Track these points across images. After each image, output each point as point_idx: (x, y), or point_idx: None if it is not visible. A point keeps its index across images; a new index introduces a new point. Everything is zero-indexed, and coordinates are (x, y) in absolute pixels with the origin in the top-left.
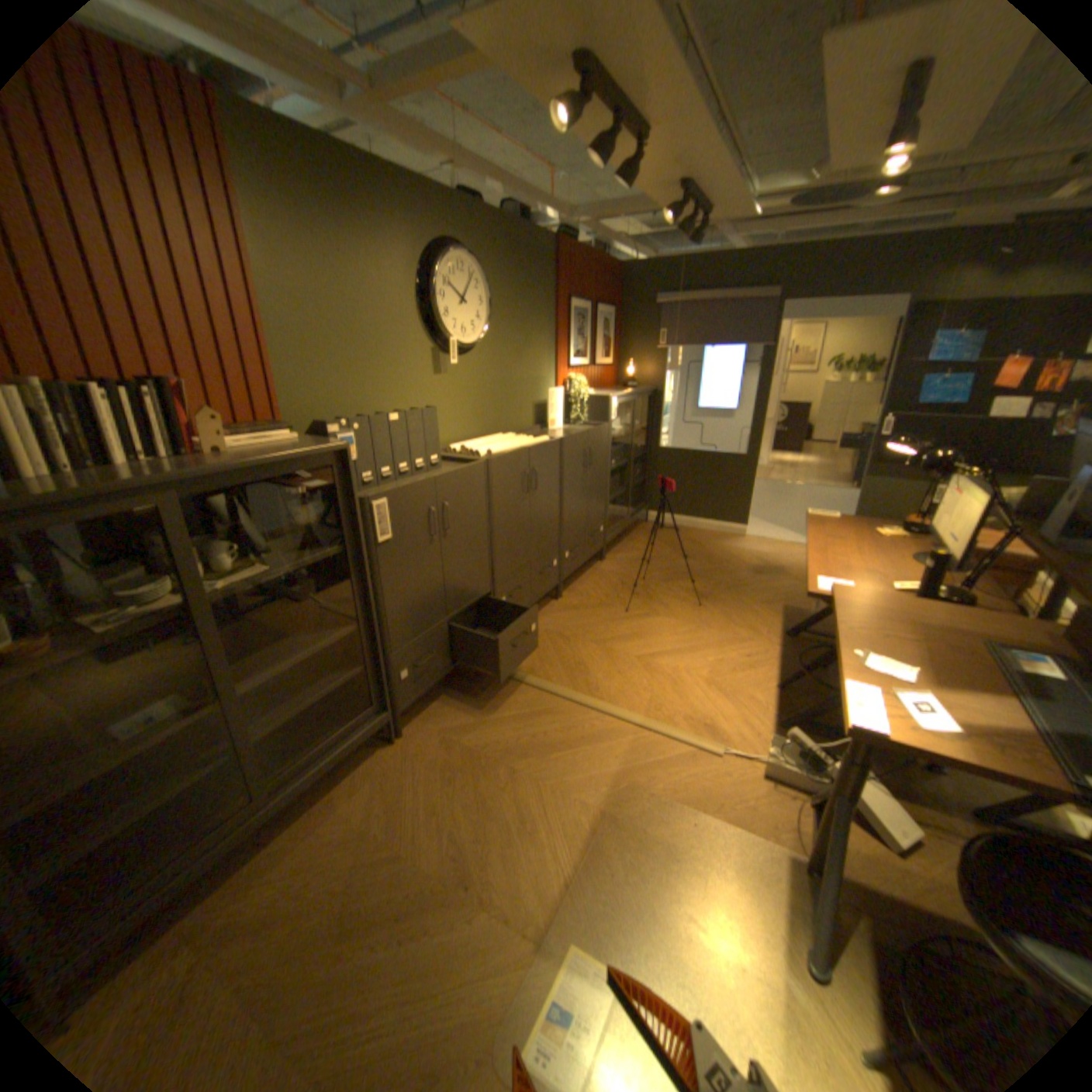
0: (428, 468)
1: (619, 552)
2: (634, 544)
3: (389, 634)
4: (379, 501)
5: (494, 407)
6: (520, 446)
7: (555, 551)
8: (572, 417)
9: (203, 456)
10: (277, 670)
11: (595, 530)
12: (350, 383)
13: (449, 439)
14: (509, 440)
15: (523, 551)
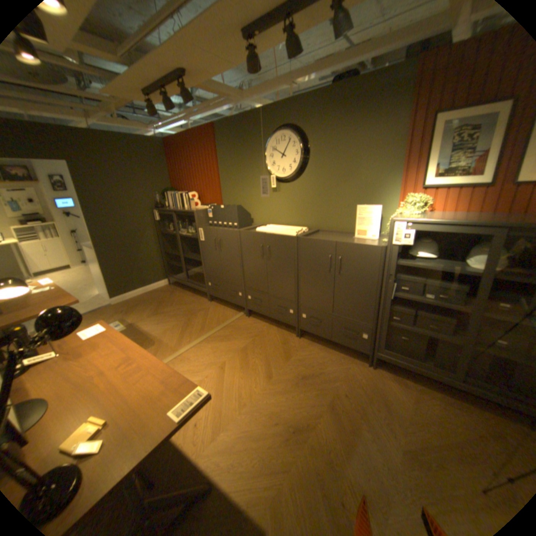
0: (233, 227)
1: (405, 386)
2: (439, 406)
3: (205, 268)
4: (200, 229)
5: (313, 212)
6: (272, 232)
7: (291, 304)
8: (384, 232)
9: (190, 209)
10: (189, 257)
11: (350, 328)
12: (239, 195)
13: (279, 223)
14: (285, 230)
15: (261, 284)
